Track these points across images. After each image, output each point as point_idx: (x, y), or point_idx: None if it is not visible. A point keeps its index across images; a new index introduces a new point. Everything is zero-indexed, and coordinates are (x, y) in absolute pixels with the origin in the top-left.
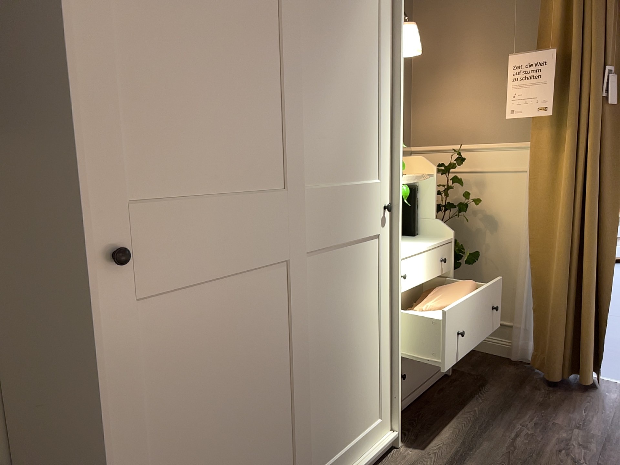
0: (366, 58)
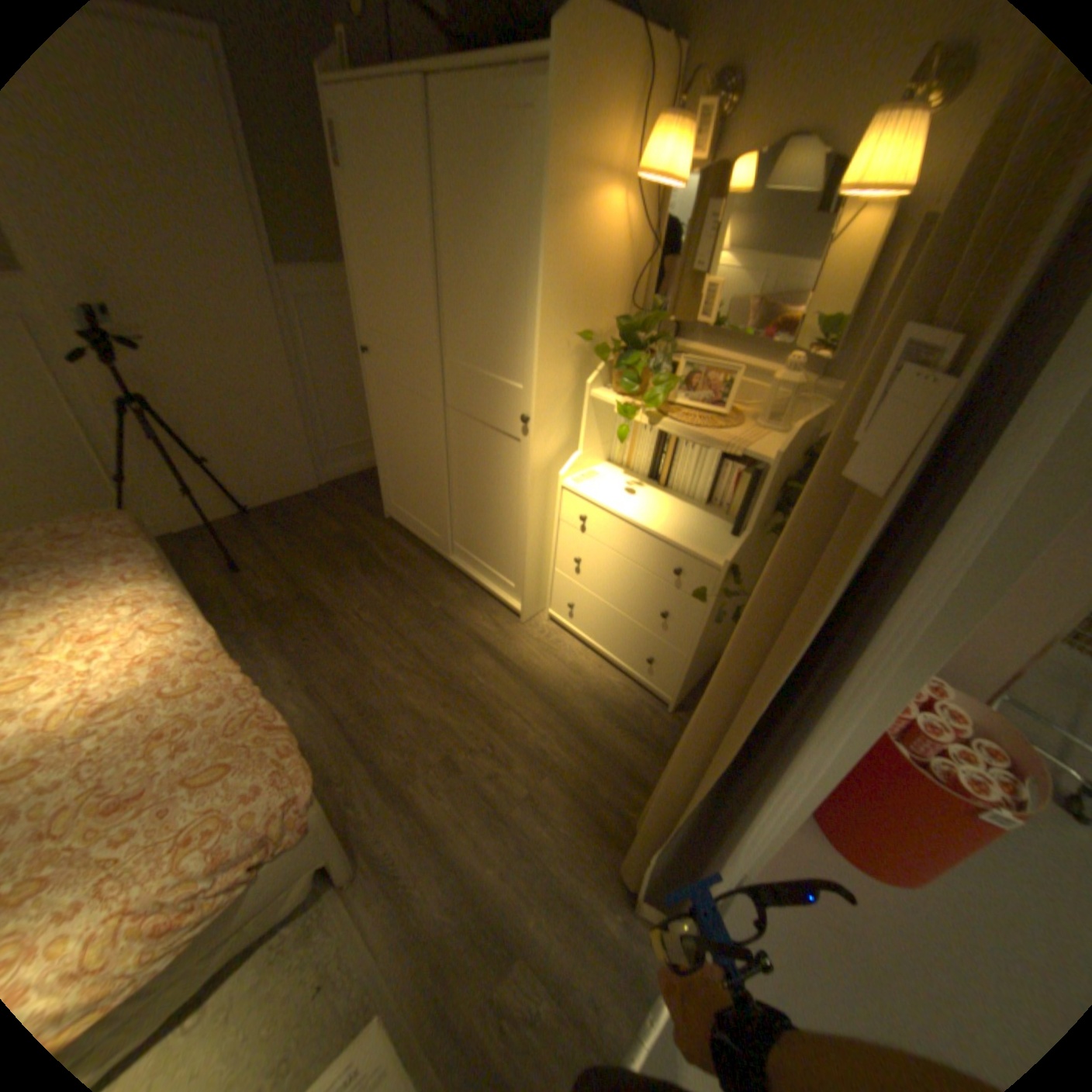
0: (509, 249)
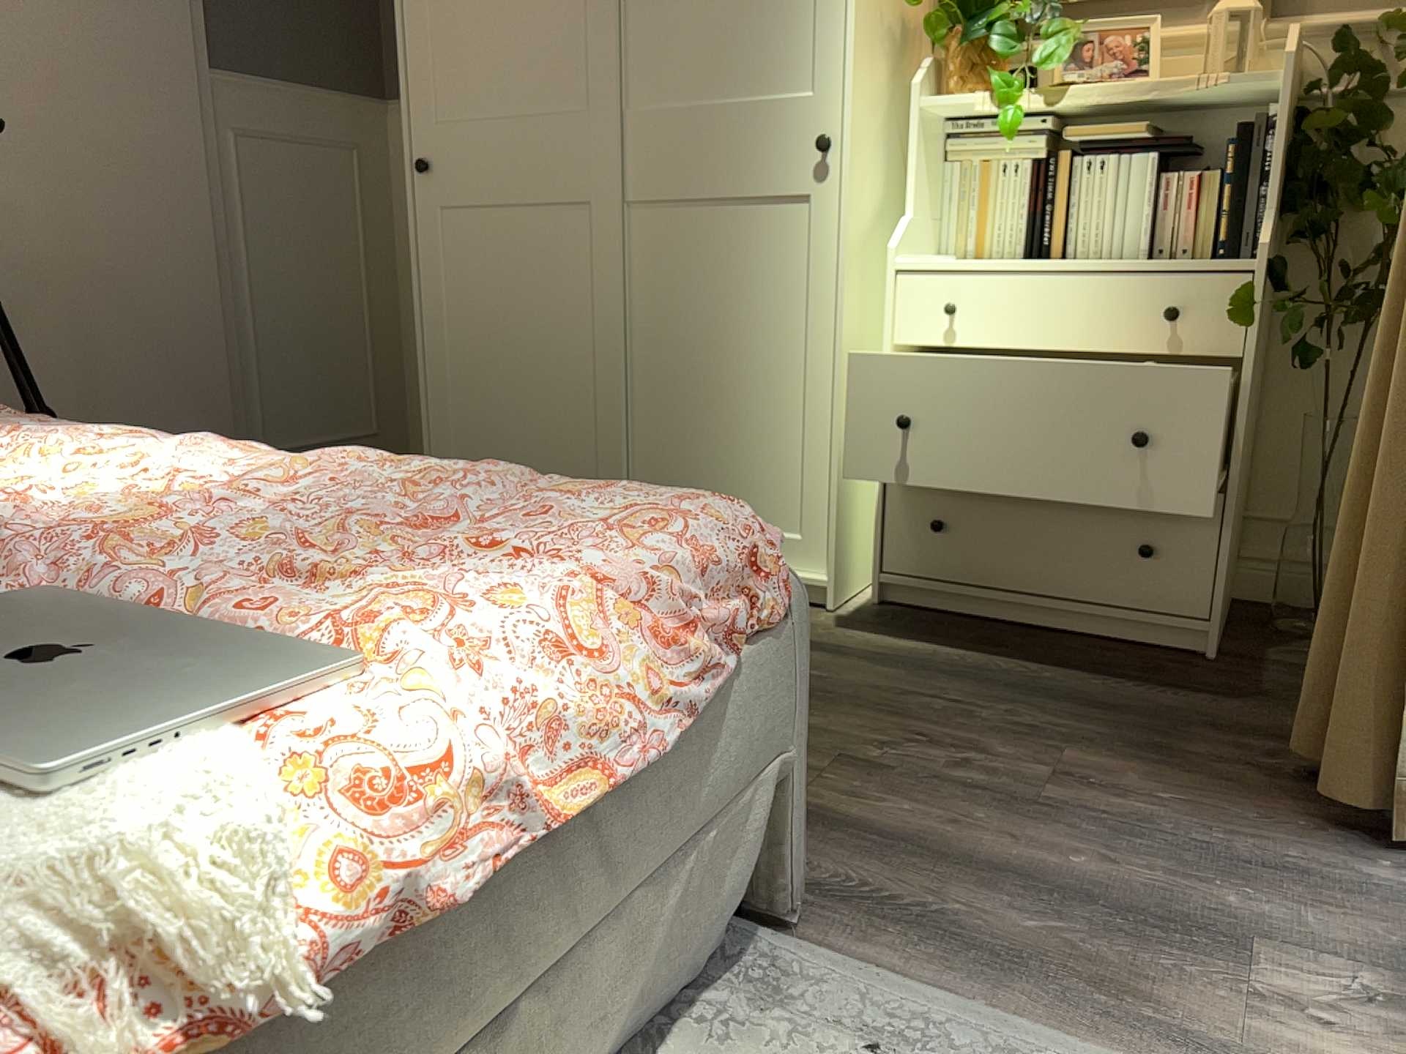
0: None
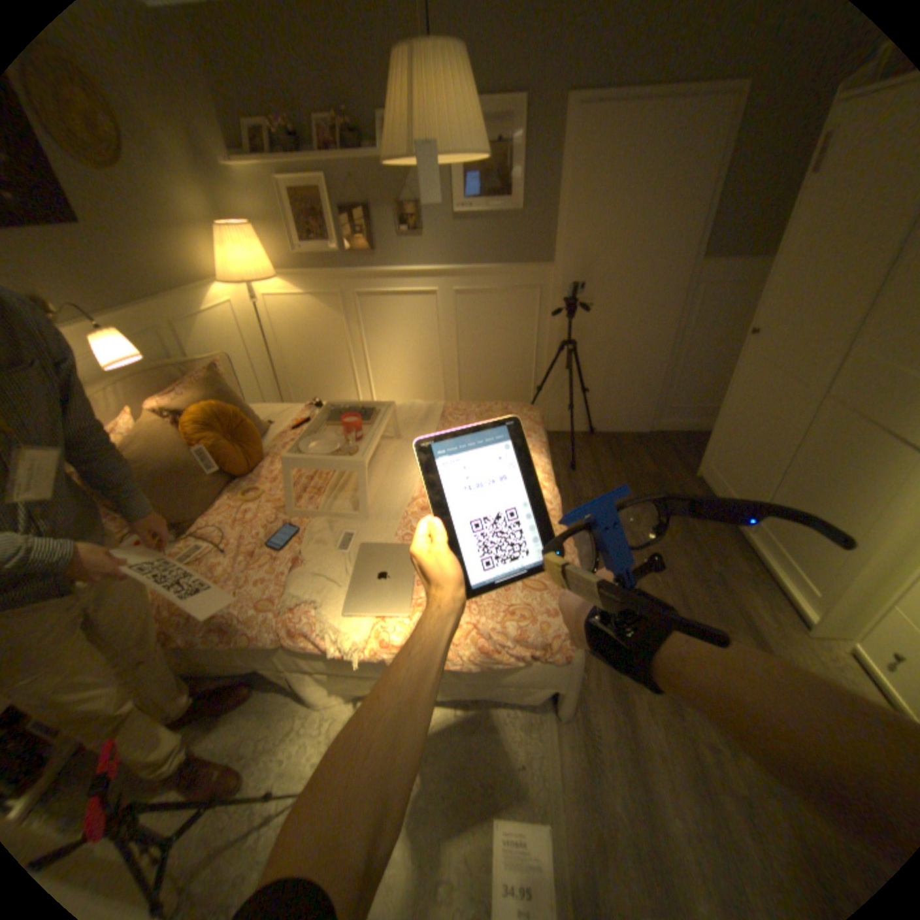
0: None
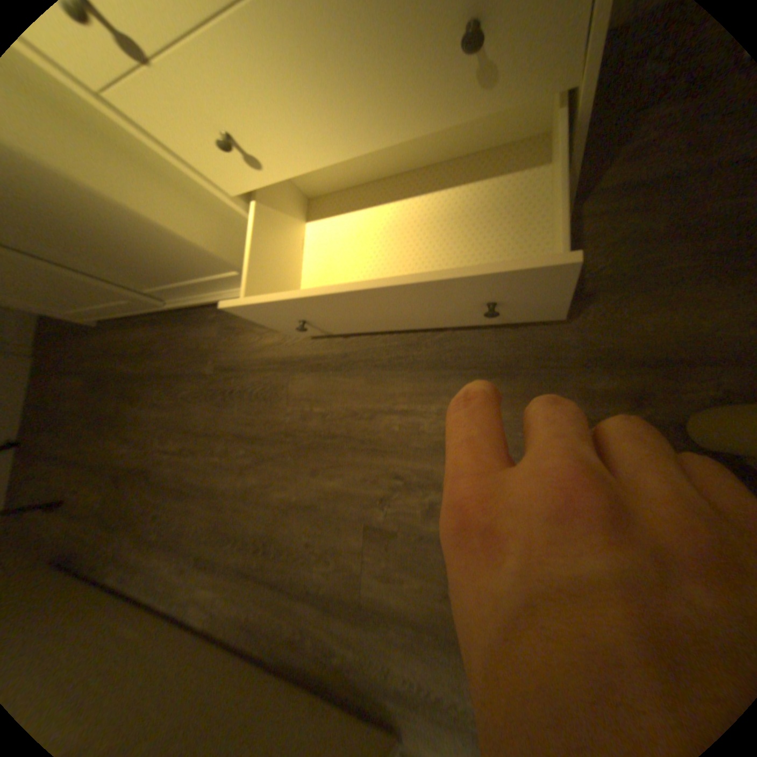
0: None
